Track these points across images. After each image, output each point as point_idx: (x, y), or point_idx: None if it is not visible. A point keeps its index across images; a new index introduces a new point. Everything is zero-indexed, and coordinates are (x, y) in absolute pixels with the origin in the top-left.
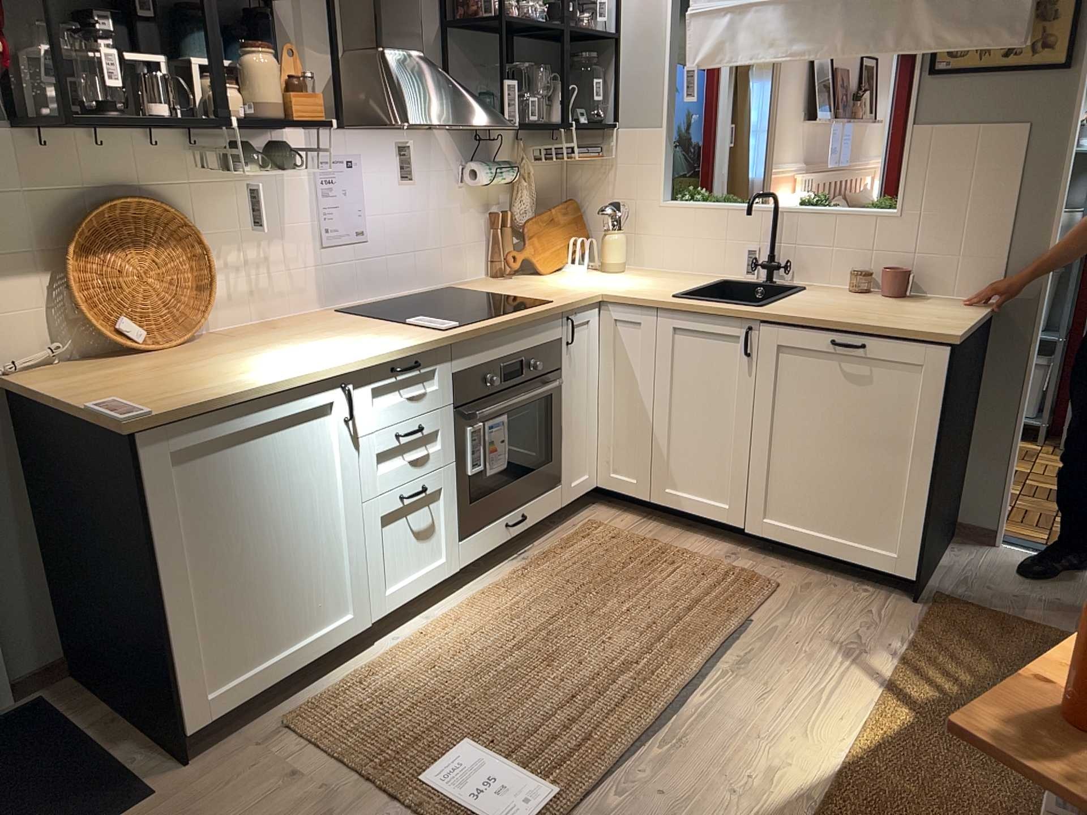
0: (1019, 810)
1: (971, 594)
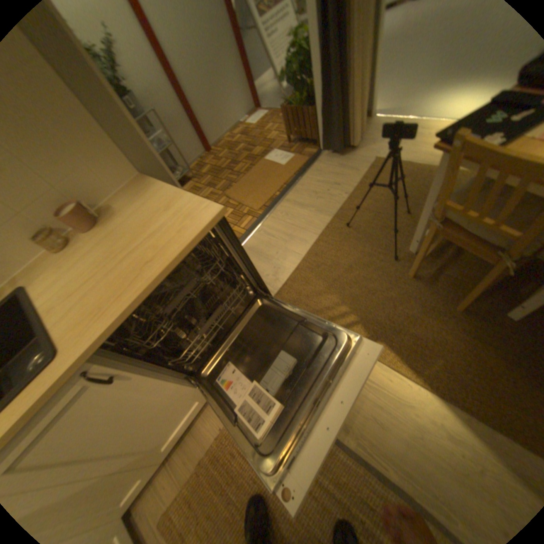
0: (439, 322)
1: (272, 286)
